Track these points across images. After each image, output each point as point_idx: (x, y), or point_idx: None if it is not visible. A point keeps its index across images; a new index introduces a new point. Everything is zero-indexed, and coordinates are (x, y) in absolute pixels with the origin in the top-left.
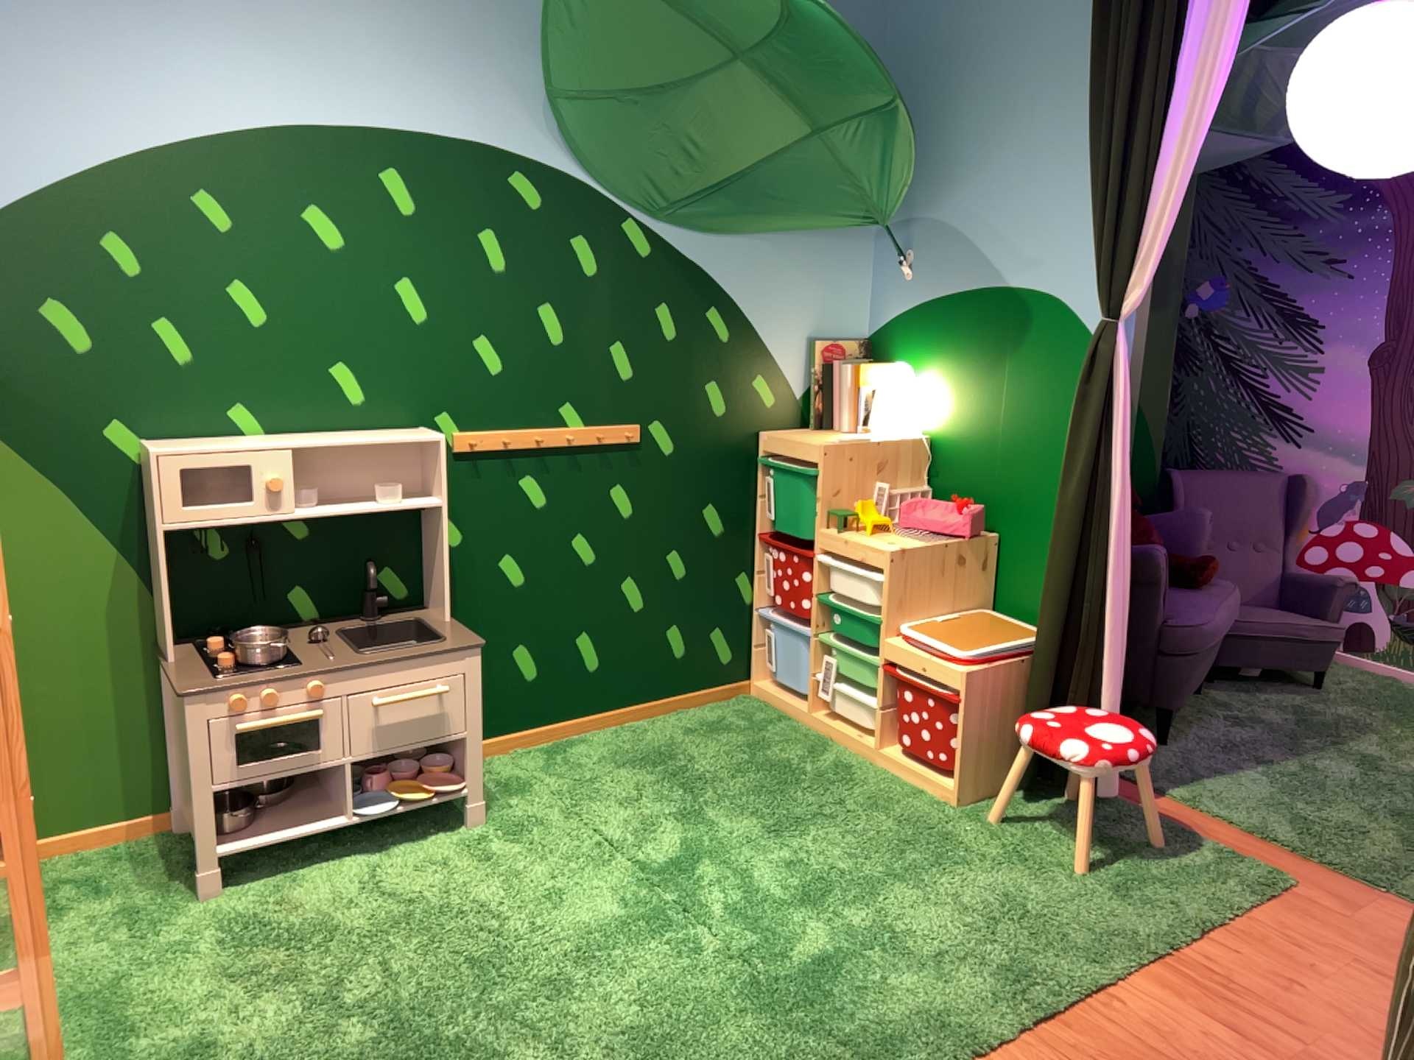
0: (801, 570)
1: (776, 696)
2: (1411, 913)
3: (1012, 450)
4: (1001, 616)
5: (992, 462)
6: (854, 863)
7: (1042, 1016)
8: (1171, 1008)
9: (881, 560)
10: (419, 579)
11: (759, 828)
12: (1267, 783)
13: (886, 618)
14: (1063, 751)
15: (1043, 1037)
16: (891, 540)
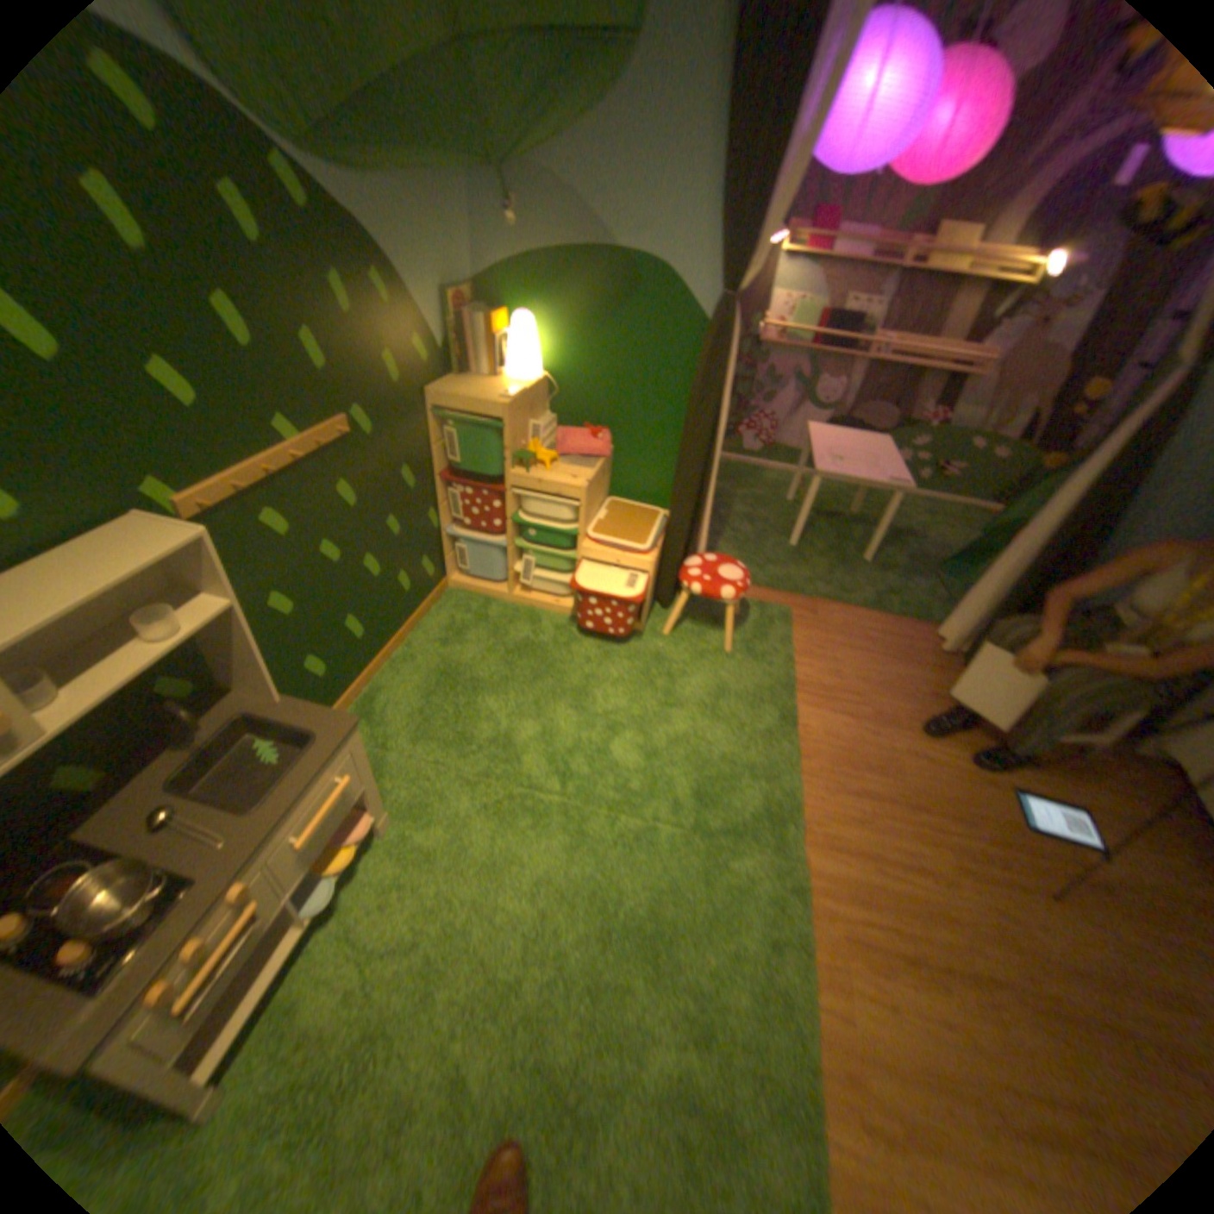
0: (489, 503)
1: (472, 585)
2: (828, 607)
3: (620, 386)
4: (620, 501)
5: (603, 396)
6: (636, 705)
7: (795, 759)
8: (821, 717)
9: (574, 495)
10: (202, 665)
11: (566, 708)
12: (731, 549)
13: (579, 532)
14: (722, 596)
15: (804, 771)
16: (565, 473)
